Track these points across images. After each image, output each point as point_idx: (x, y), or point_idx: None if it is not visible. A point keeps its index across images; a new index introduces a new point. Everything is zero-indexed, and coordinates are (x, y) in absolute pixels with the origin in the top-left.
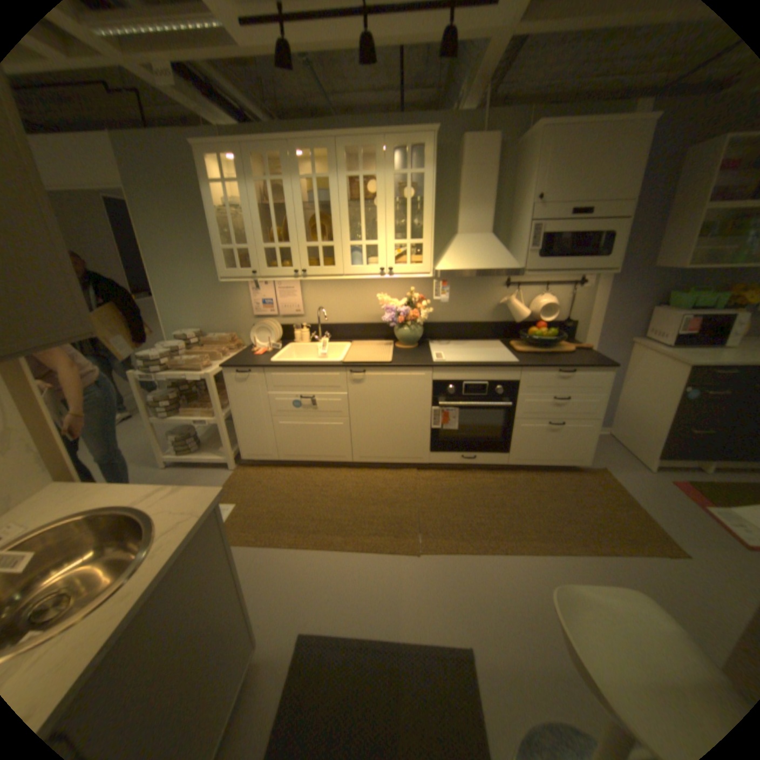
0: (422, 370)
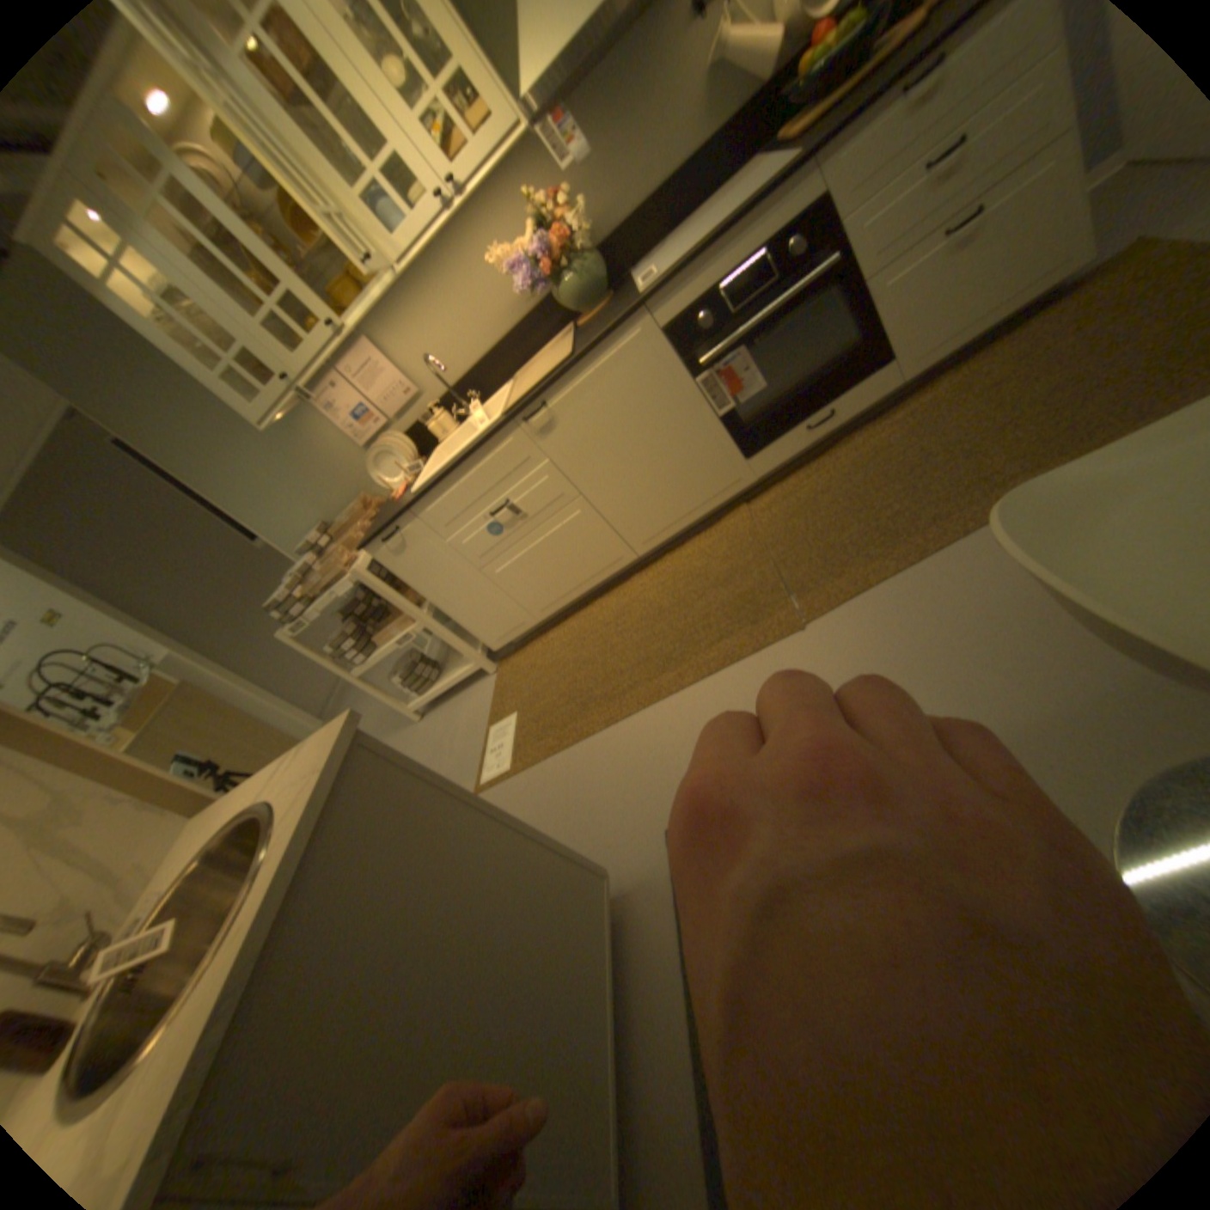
0: (631, 323)
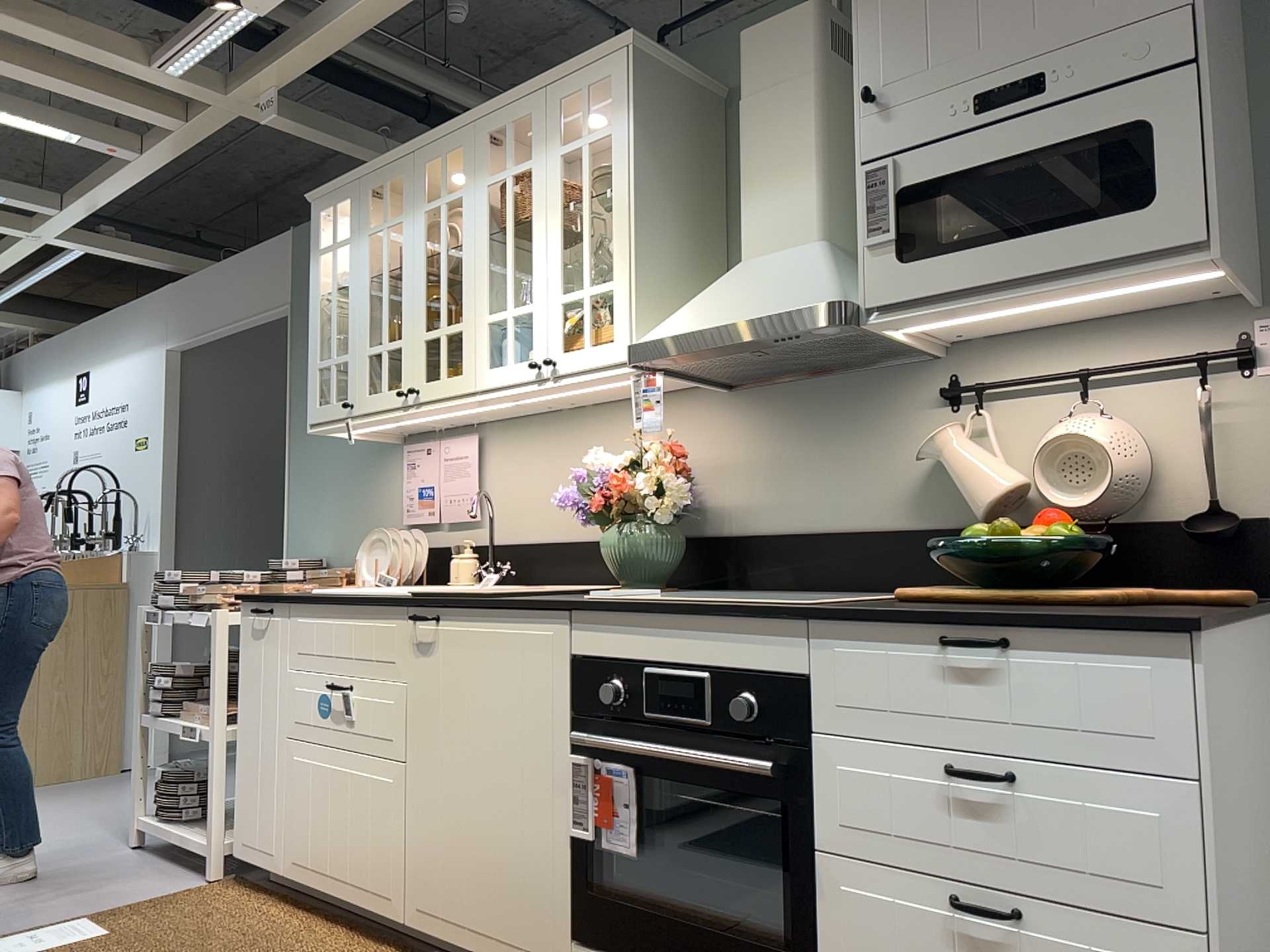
0: (546, 620)
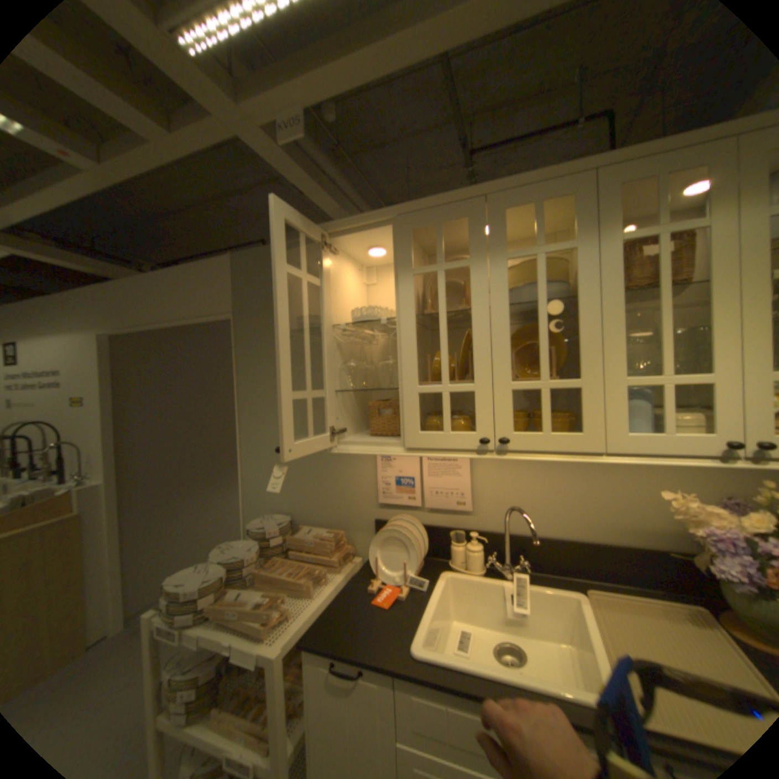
0: None
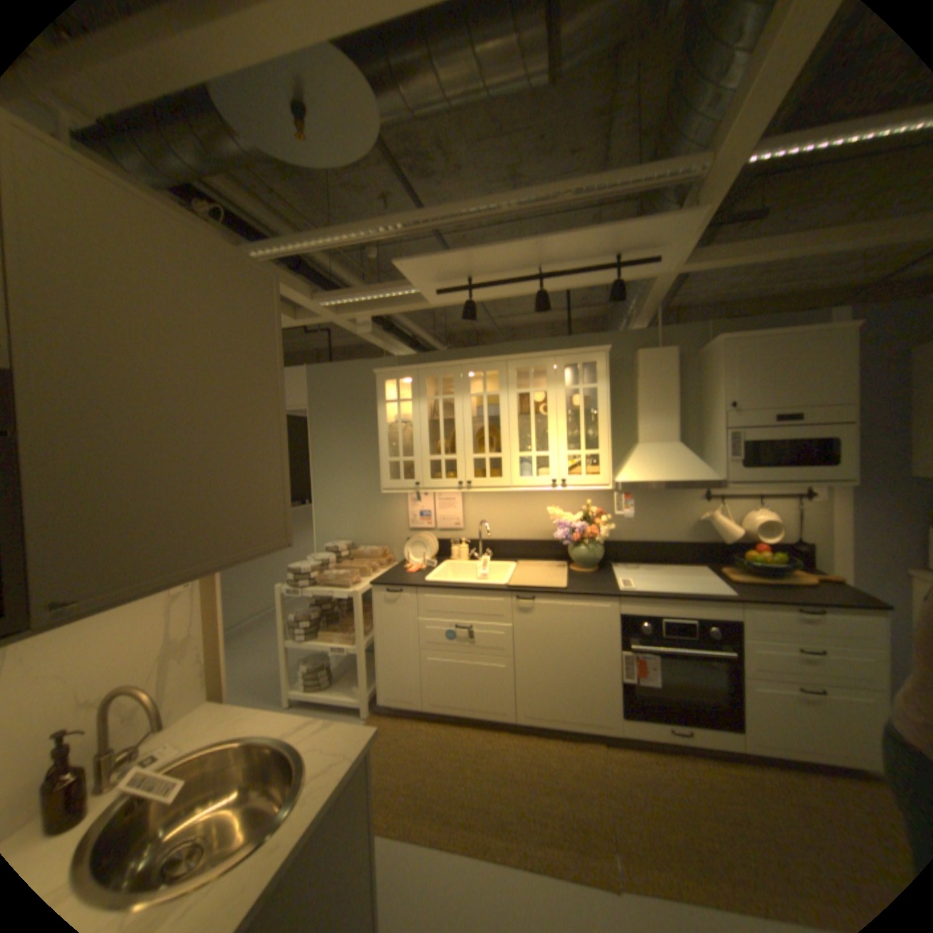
0: (607, 601)
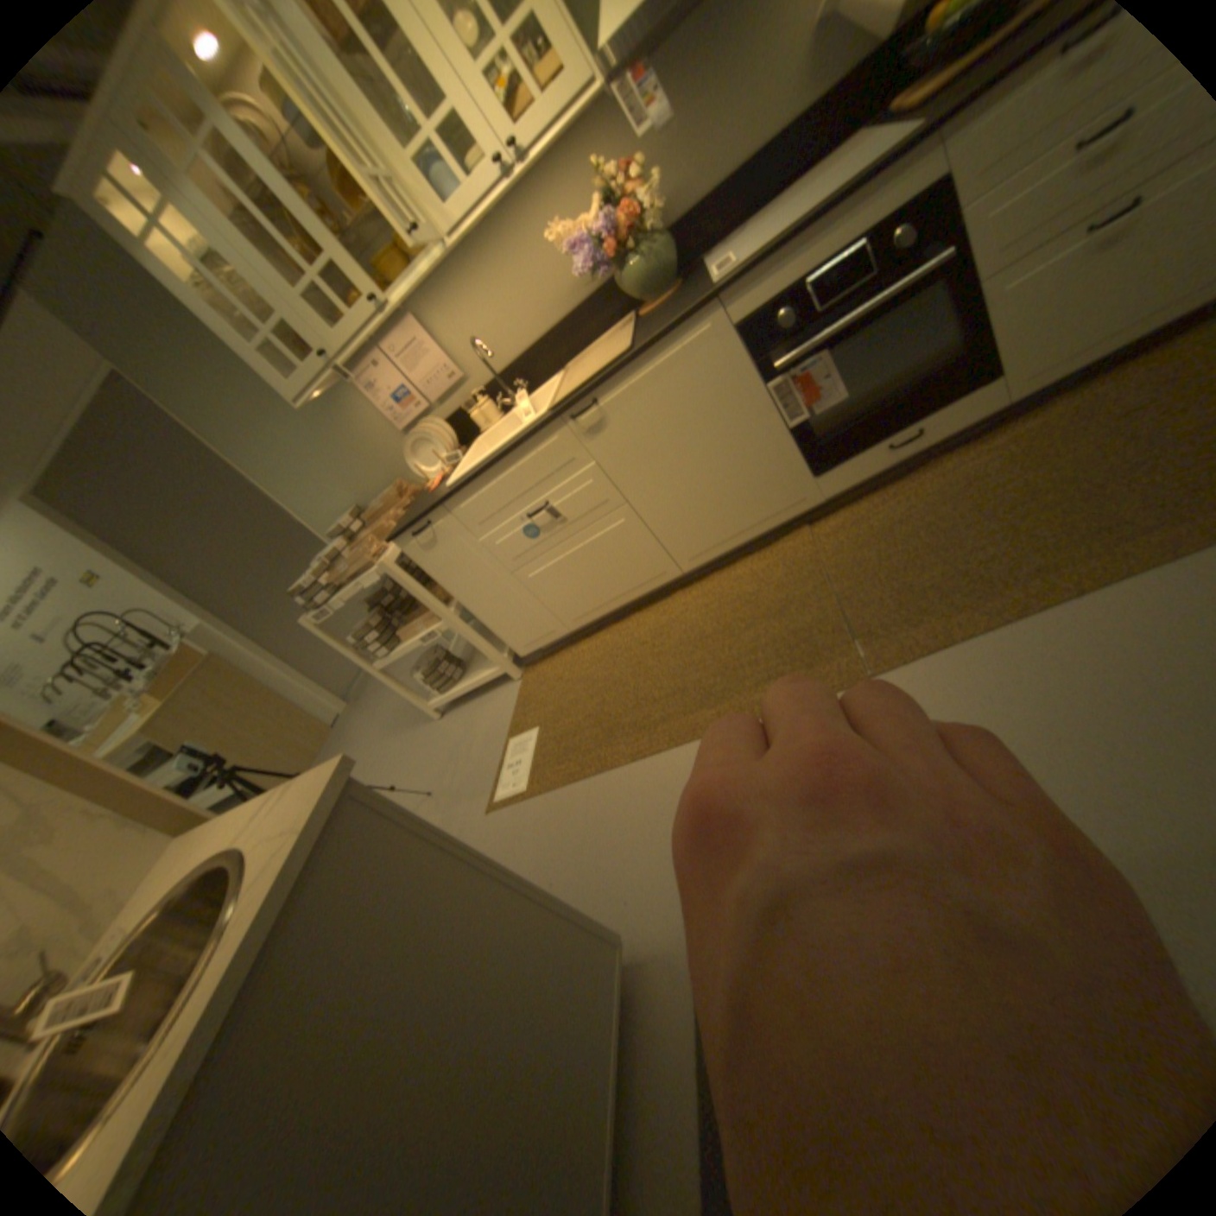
0: (700, 317)
